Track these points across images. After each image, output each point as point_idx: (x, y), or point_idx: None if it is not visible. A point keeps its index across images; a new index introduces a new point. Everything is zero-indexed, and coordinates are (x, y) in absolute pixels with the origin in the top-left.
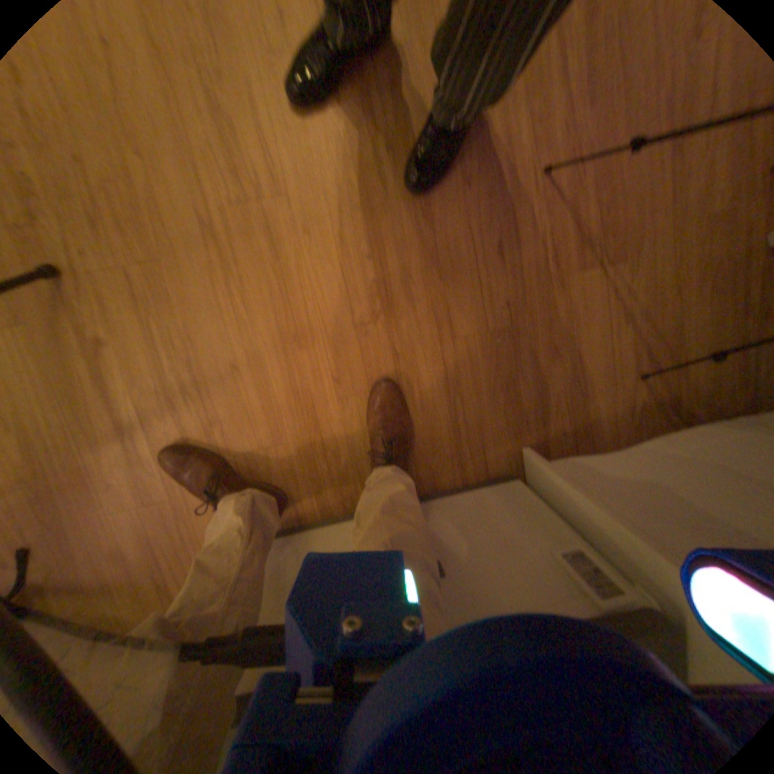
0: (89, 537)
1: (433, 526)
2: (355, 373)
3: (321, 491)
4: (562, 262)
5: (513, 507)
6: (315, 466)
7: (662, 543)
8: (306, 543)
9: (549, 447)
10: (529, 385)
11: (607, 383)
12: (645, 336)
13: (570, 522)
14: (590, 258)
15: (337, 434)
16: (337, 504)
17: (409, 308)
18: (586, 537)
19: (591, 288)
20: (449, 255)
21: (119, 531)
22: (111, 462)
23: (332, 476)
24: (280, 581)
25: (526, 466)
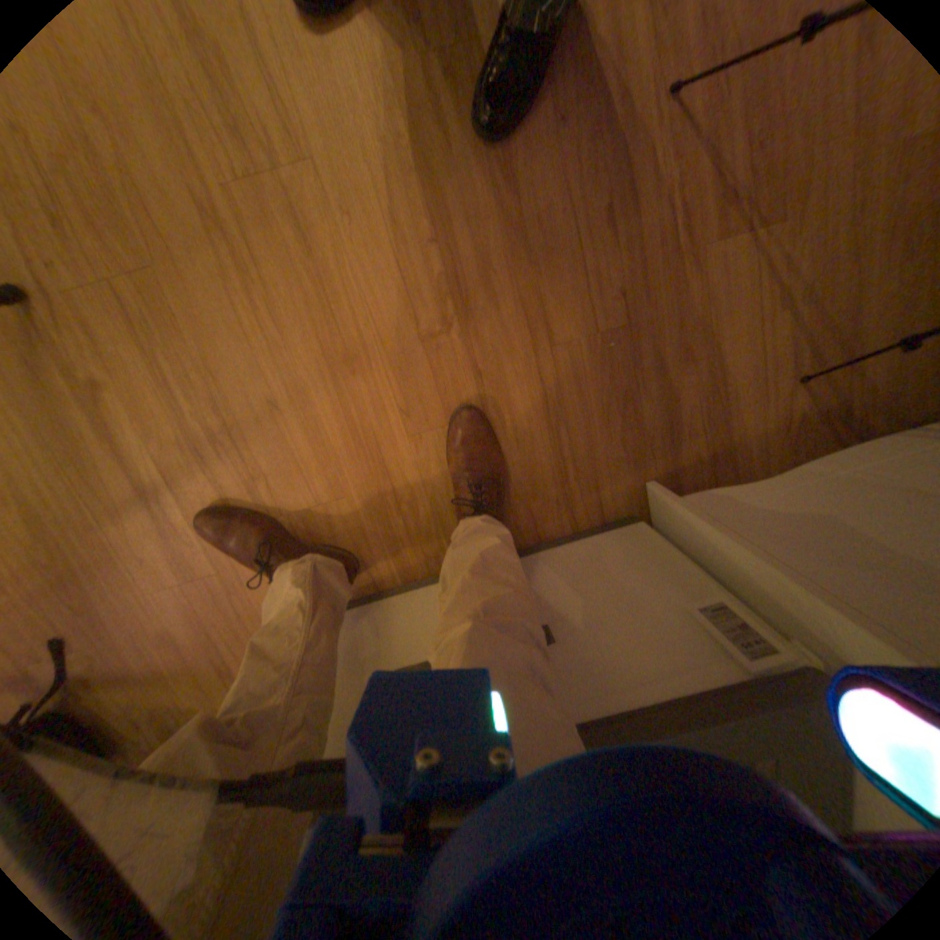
0: (130, 622)
1: (538, 584)
2: (428, 402)
3: (398, 551)
4: (696, 229)
5: (636, 556)
6: (388, 521)
7: (829, 590)
8: (385, 613)
9: (680, 479)
10: (653, 402)
11: (756, 392)
12: (808, 325)
13: (708, 569)
14: (735, 219)
15: (412, 481)
16: (420, 565)
17: (491, 310)
18: (729, 587)
19: (736, 263)
20: (542, 231)
21: (164, 613)
22: (139, 533)
23: (410, 532)
24: (357, 660)
25: (652, 505)
